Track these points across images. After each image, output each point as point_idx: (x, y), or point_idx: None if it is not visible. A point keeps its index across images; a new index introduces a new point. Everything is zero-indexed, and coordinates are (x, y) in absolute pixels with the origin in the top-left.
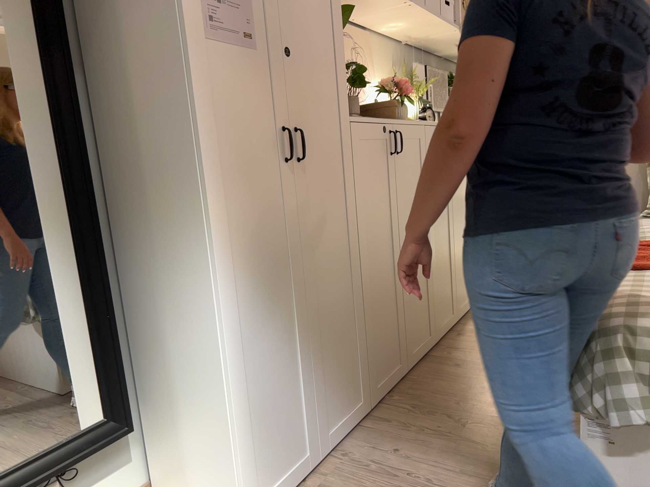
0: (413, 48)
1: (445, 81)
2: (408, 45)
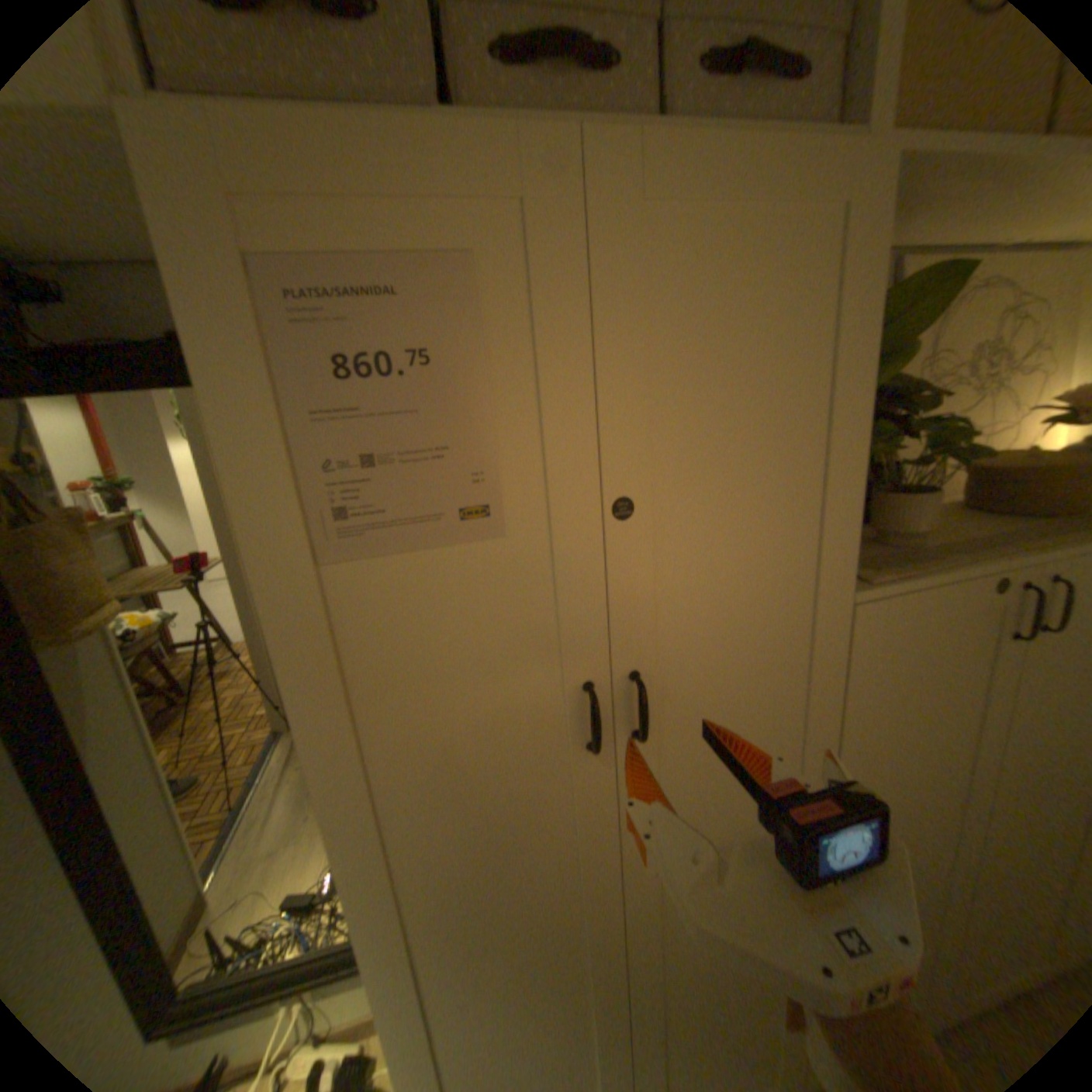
0: None
1: None
2: None
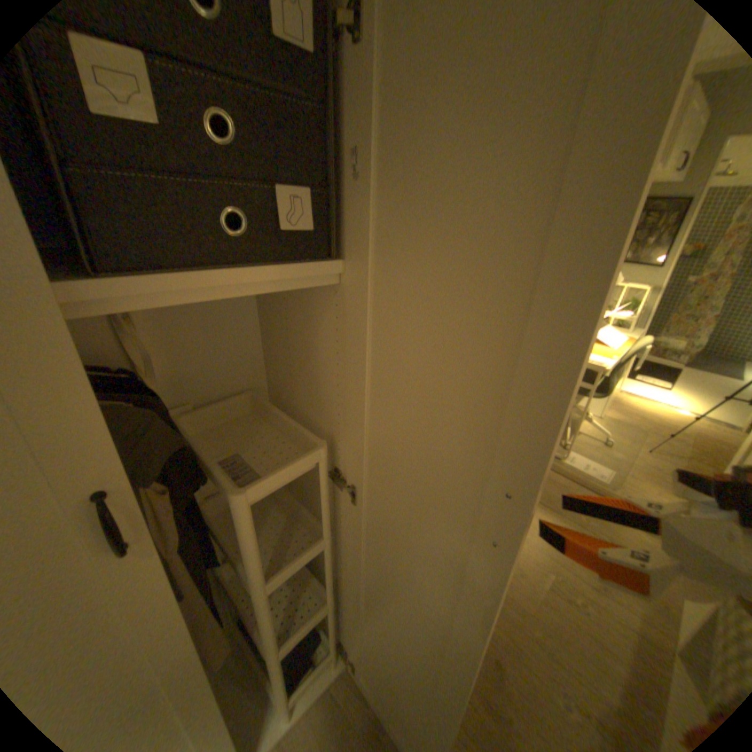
0: None
1: None
2: None
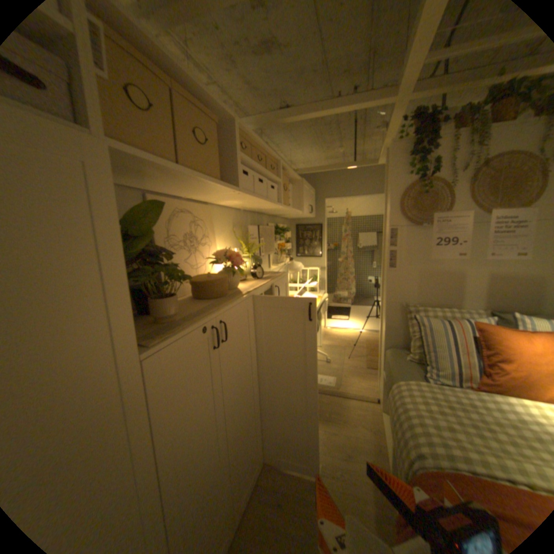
0: (252, 212)
1: (274, 230)
2: (248, 211)
